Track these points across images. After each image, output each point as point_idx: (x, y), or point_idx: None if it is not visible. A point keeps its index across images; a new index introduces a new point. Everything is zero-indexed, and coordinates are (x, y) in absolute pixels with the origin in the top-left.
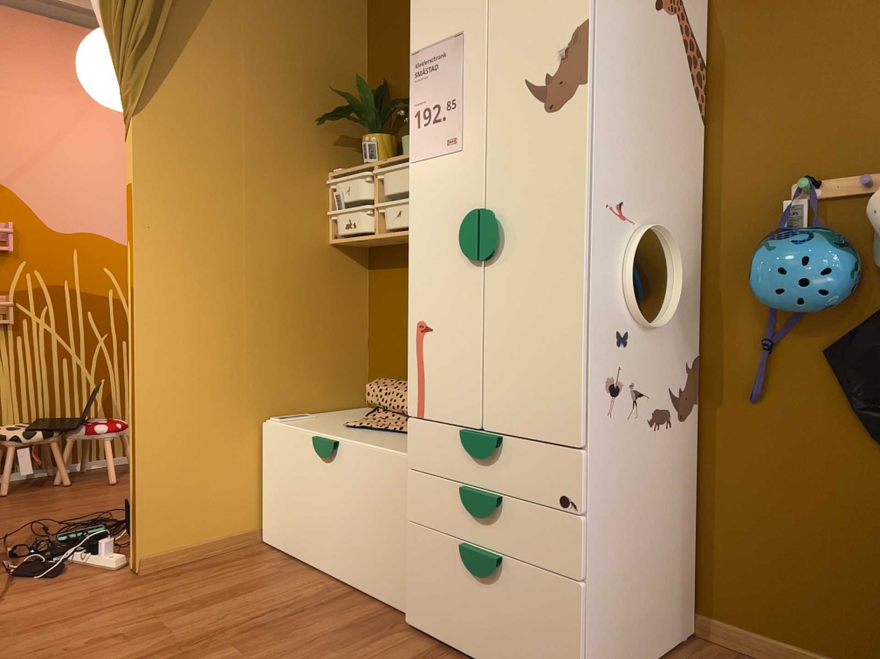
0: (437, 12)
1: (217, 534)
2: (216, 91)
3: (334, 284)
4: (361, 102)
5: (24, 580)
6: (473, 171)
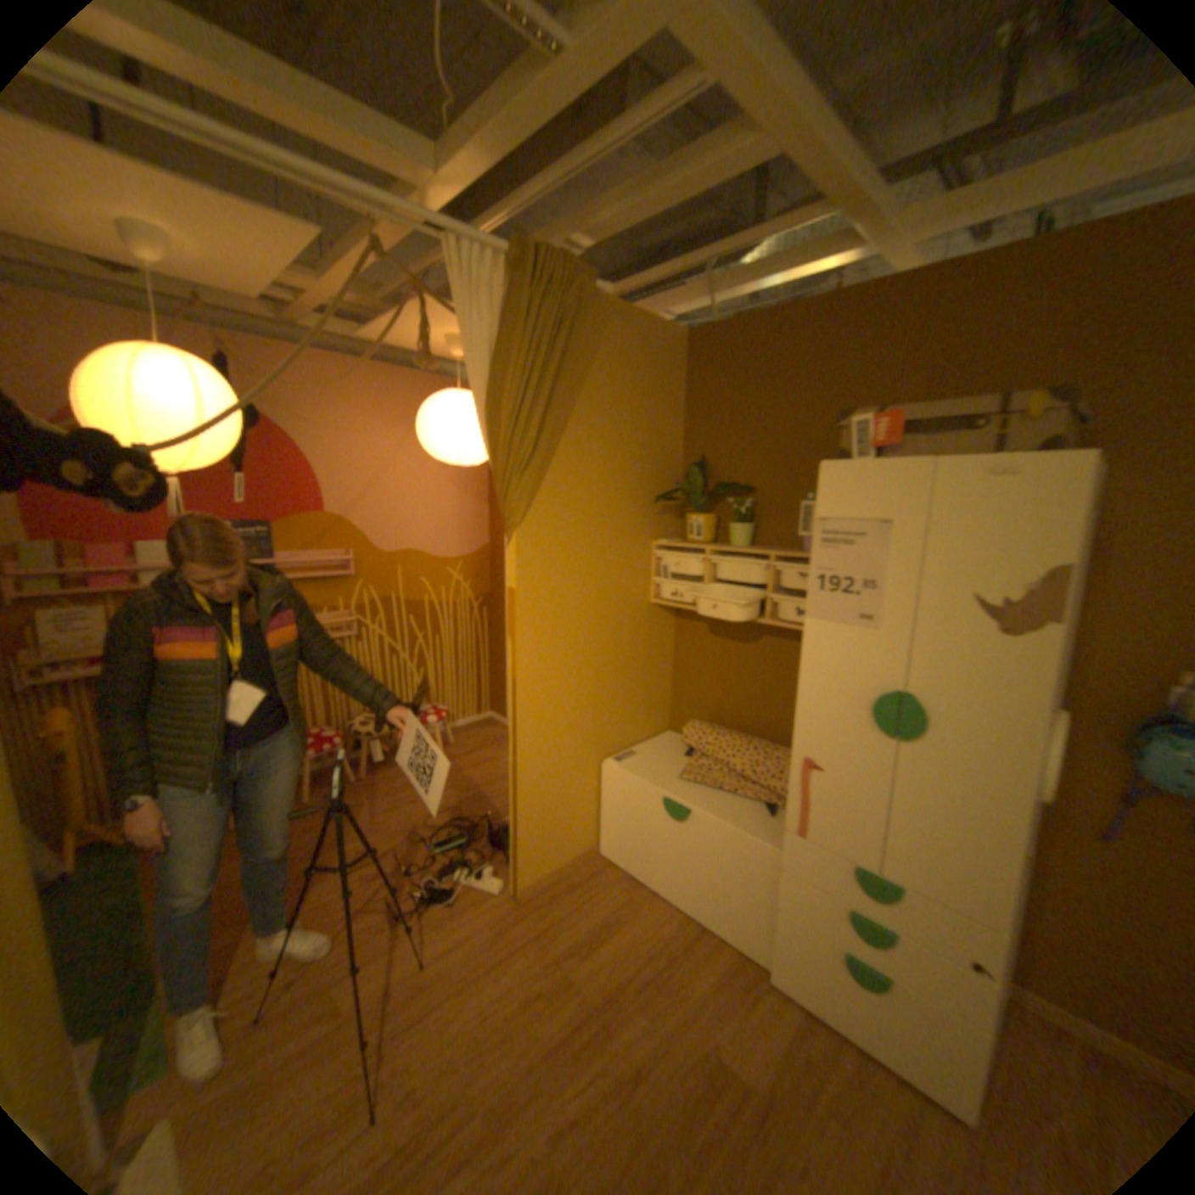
0: (856, 489)
1: (572, 857)
2: (575, 491)
3: (653, 637)
4: (685, 481)
5: (434, 913)
6: (892, 654)
